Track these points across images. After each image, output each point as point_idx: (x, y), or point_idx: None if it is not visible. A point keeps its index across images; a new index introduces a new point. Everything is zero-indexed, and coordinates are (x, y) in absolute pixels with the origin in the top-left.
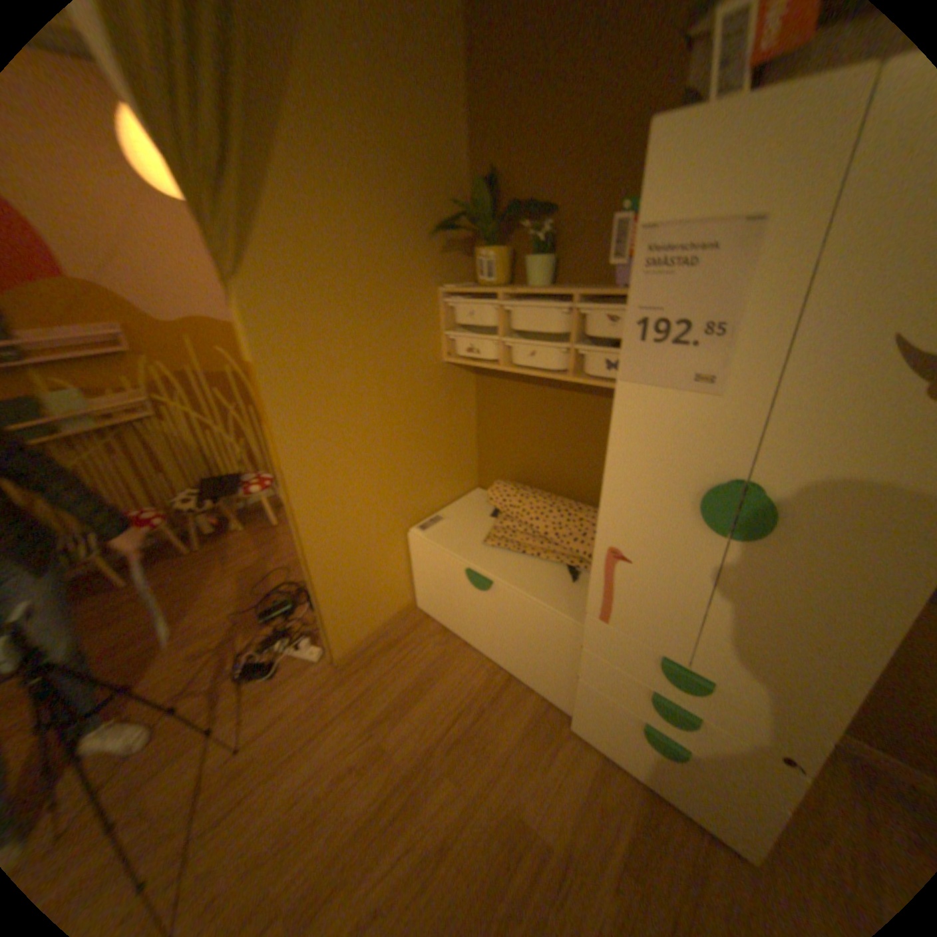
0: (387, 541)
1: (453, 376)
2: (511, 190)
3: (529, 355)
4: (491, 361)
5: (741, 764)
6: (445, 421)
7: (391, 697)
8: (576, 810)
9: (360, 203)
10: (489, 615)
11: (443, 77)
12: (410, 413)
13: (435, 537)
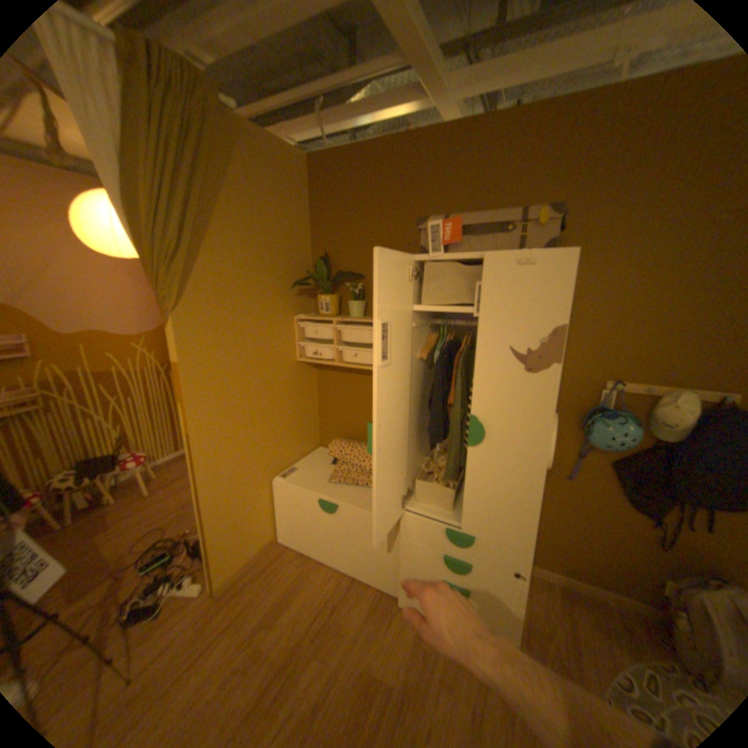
0: (258, 488)
1: (304, 370)
2: (338, 266)
3: (354, 357)
4: (330, 360)
5: (496, 588)
6: (298, 400)
7: (264, 611)
8: (406, 658)
9: (251, 270)
10: (336, 533)
11: (298, 208)
12: (276, 395)
13: (294, 481)
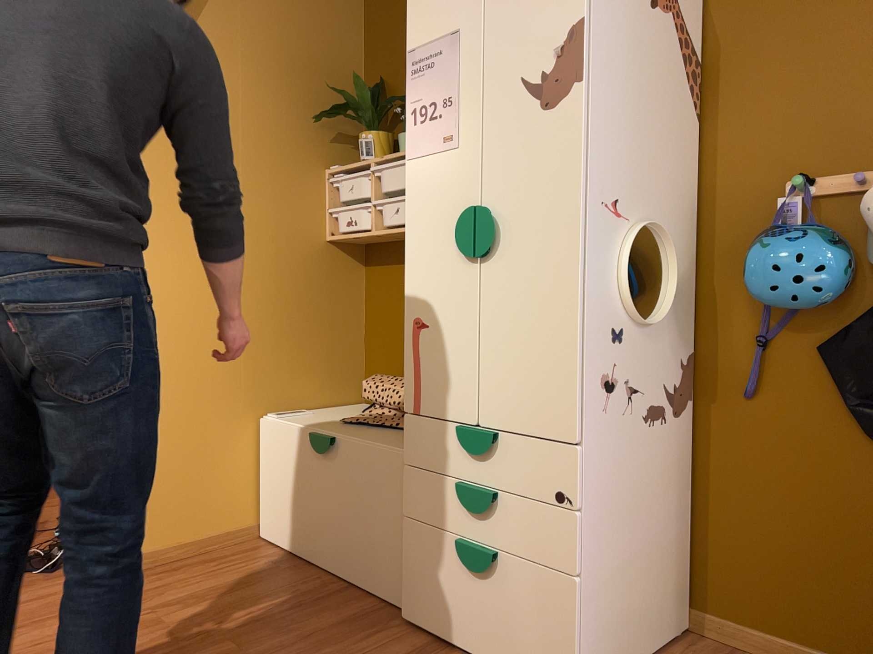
0: (233, 420)
1: (338, 259)
2: (396, 94)
3: (395, 213)
4: (367, 229)
5: (533, 536)
6: (324, 305)
7: (192, 591)
8: None
9: (257, 88)
10: (331, 494)
11: (346, 19)
12: (282, 280)
13: (289, 419)
